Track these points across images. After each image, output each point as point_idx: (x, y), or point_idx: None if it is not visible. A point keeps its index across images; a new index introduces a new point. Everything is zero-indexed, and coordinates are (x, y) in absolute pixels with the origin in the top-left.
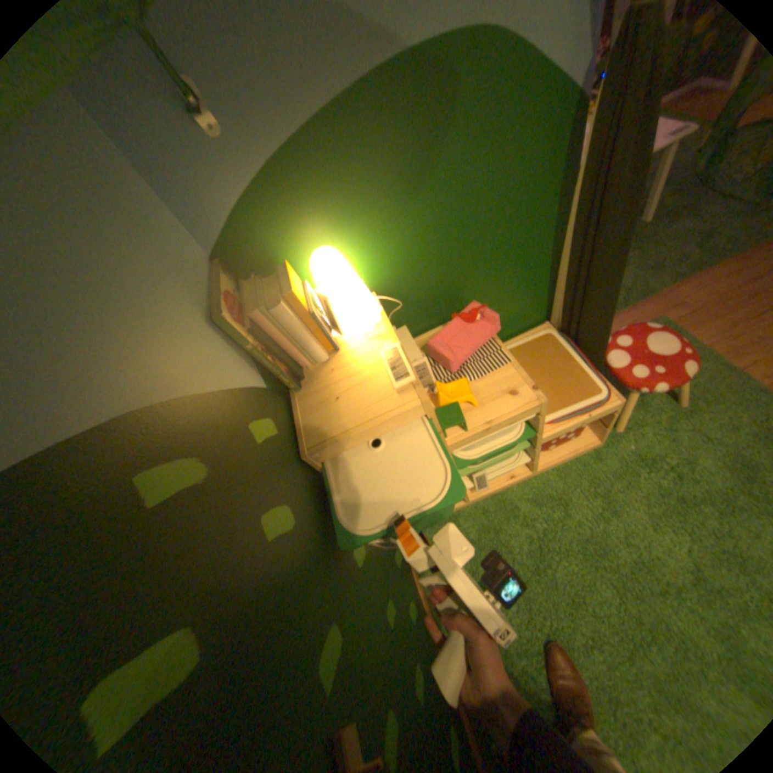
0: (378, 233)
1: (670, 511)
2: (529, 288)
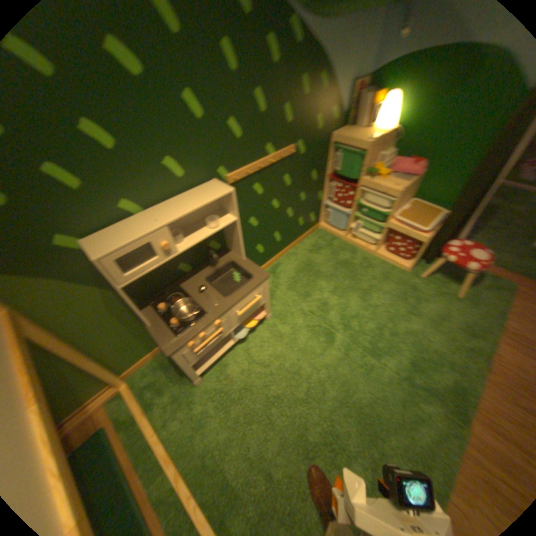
0: (418, 104)
1: (397, 298)
2: (455, 184)
